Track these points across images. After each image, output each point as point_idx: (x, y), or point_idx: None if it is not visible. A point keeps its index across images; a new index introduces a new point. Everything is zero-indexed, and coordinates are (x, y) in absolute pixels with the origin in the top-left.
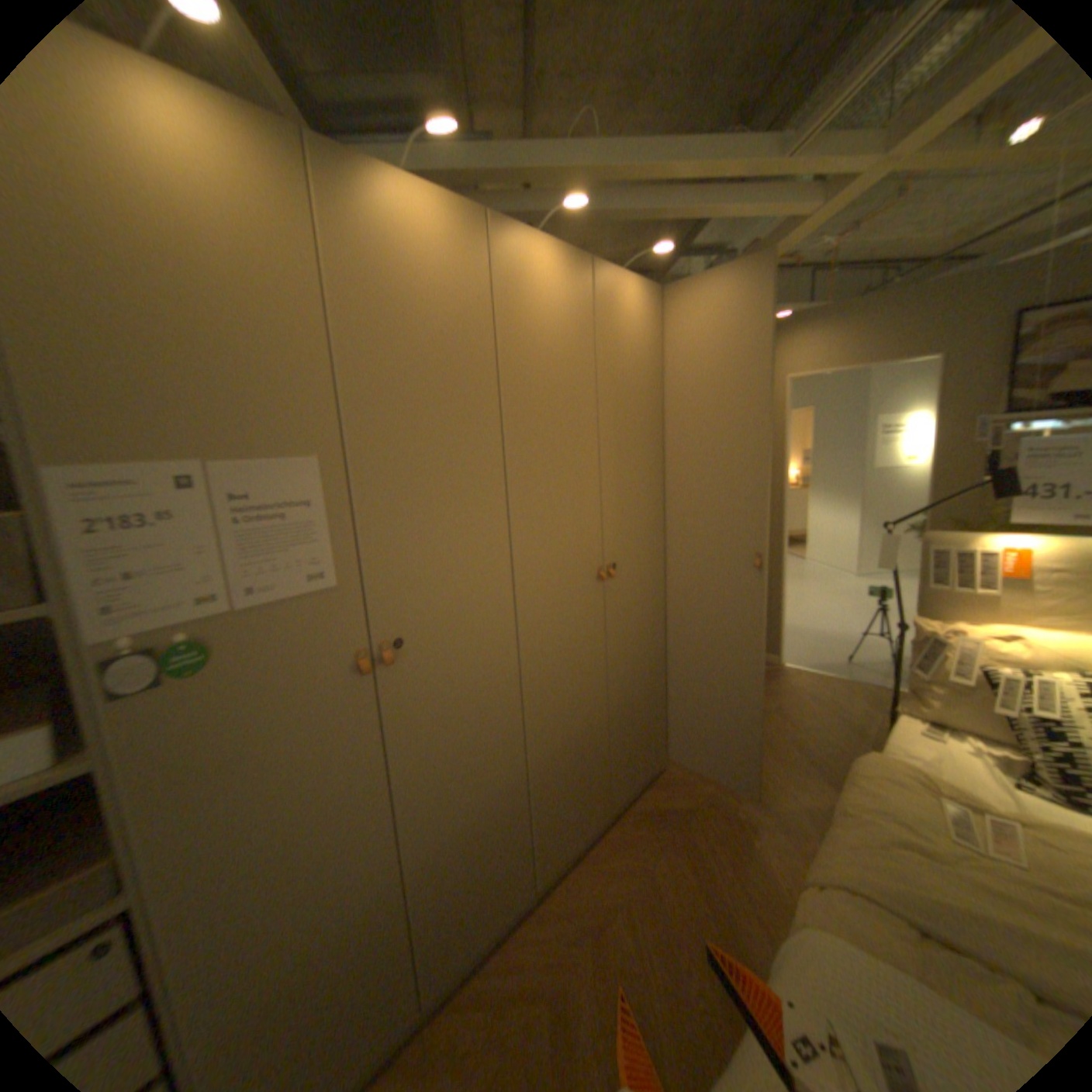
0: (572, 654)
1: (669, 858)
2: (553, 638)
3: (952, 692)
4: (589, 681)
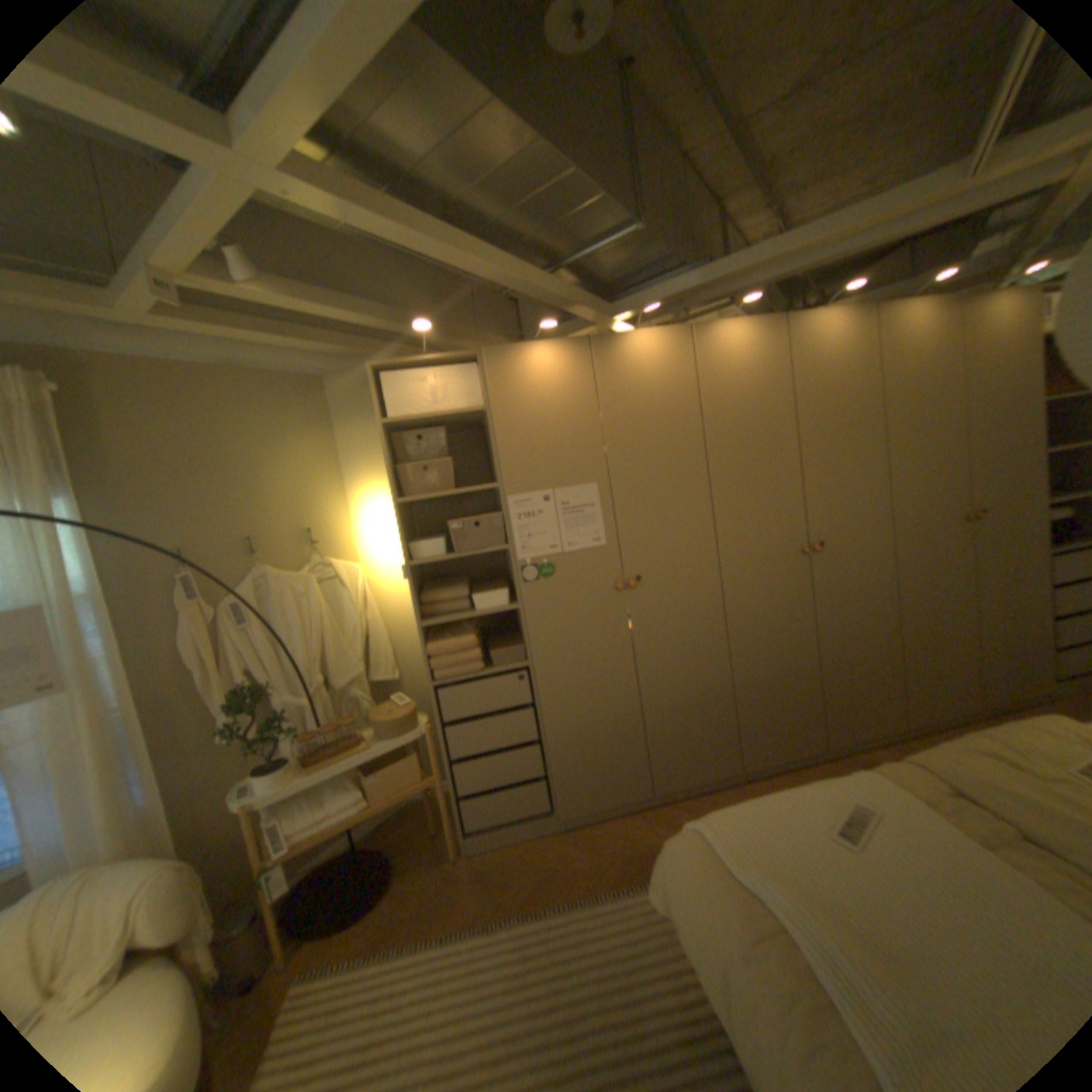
0: (774, 608)
1: None
2: (754, 593)
3: None
4: (795, 632)
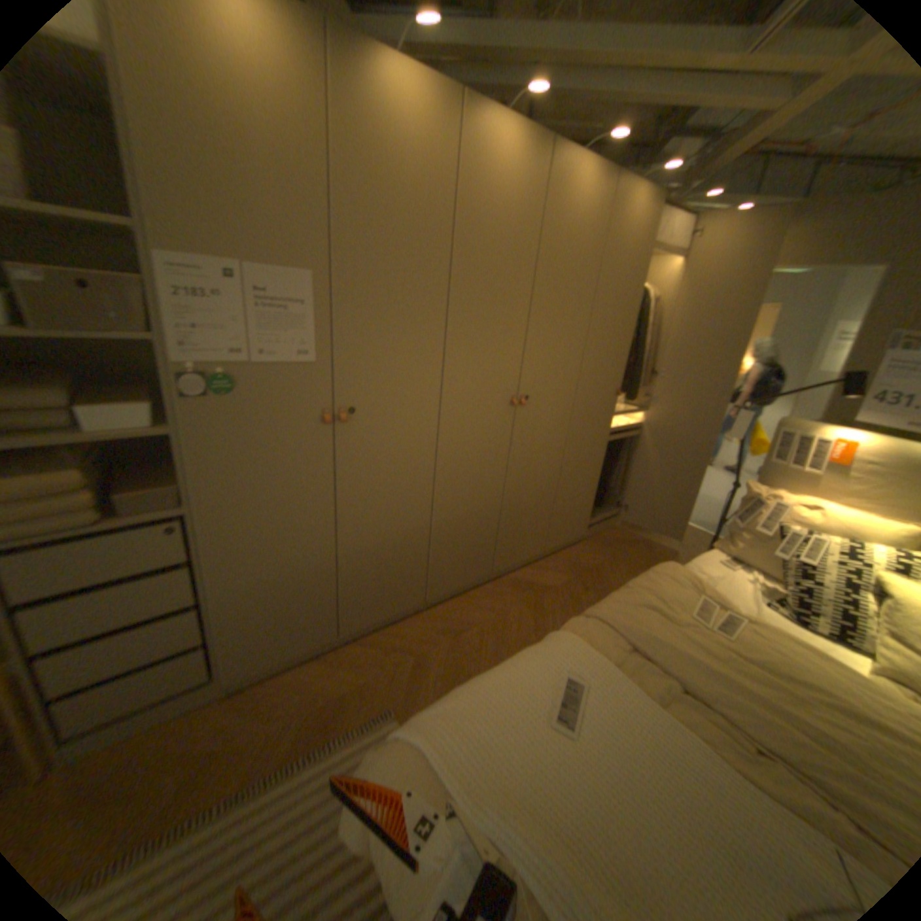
0: (479, 454)
1: (521, 608)
2: (465, 438)
3: (755, 539)
4: (489, 477)
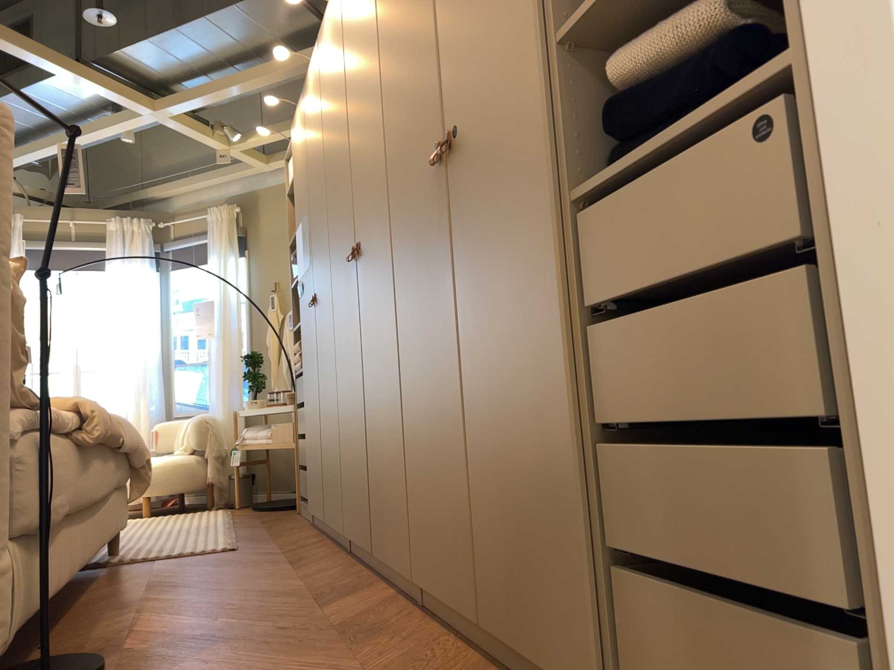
0: (349, 329)
1: (305, 576)
2: (343, 310)
3: None
4: (356, 361)
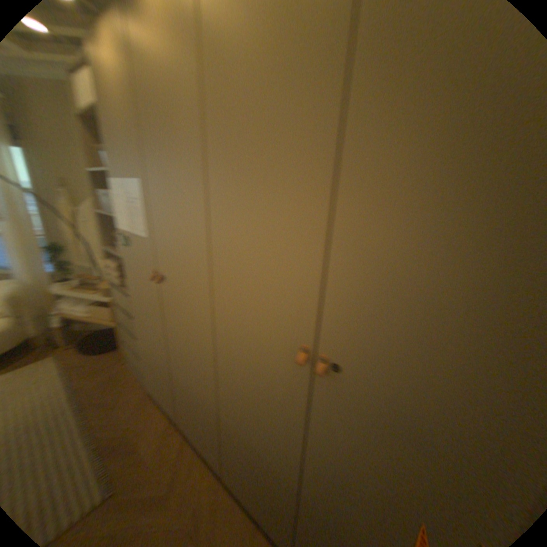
0: (255, 390)
1: None
2: (237, 358)
3: None
4: (273, 433)
